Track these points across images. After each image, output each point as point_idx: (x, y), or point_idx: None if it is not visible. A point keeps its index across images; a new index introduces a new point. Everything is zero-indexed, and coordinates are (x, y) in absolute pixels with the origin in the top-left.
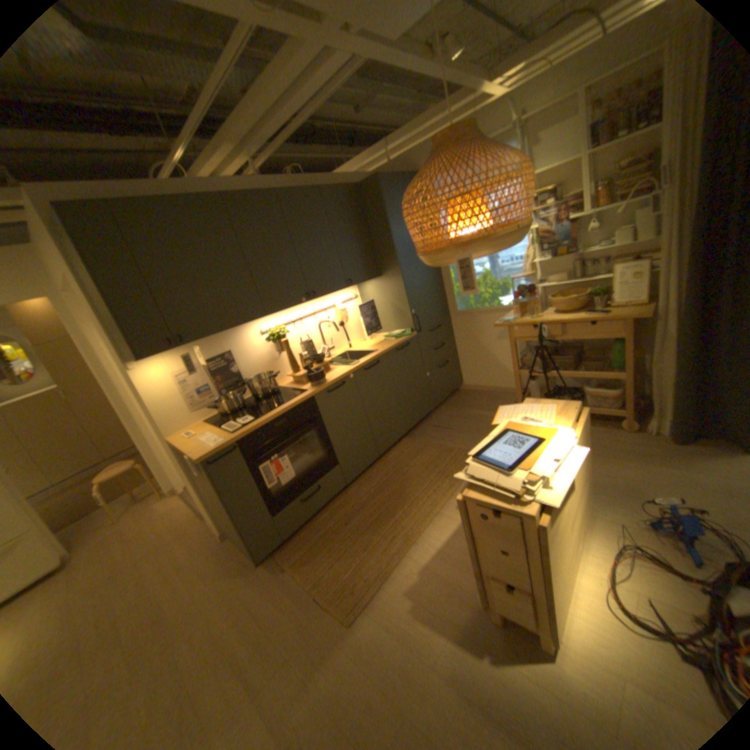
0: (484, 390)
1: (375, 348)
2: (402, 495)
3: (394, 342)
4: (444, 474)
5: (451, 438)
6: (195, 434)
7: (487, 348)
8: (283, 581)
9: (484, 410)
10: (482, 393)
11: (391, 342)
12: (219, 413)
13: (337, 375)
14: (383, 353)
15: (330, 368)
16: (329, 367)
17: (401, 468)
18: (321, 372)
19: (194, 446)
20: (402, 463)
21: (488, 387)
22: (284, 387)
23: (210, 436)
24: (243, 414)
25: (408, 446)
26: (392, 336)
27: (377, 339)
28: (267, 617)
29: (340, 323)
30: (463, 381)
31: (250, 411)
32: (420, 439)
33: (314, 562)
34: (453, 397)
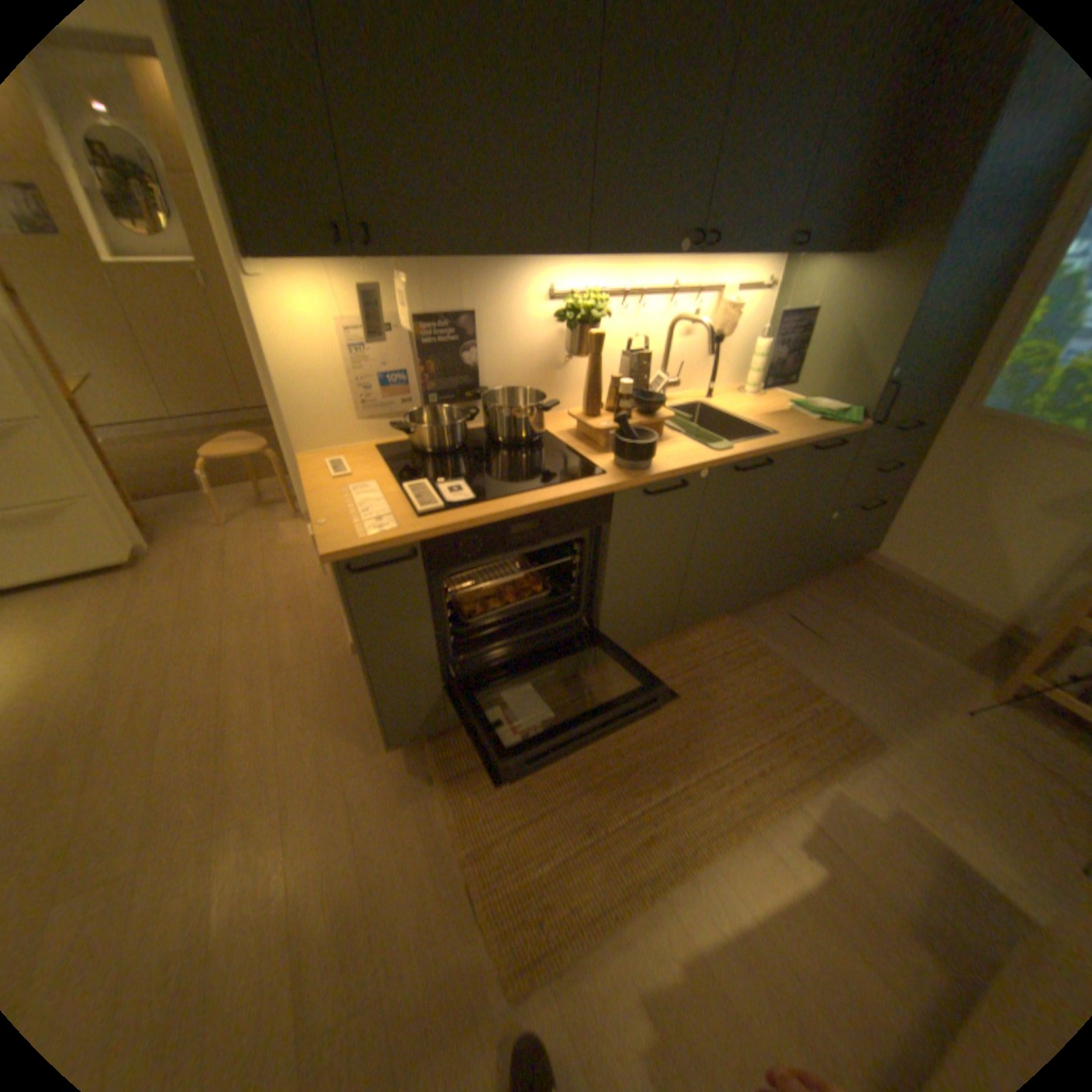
0: (919, 587)
1: (770, 422)
2: (695, 744)
3: (820, 428)
4: (794, 745)
5: (823, 664)
6: (351, 473)
7: (995, 515)
8: (428, 801)
9: (911, 633)
10: (913, 590)
11: (810, 424)
12: (413, 441)
13: (678, 461)
14: (791, 446)
15: (662, 432)
16: (659, 429)
17: (706, 679)
18: (651, 443)
19: (338, 506)
20: (710, 668)
21: (934, 586)
22: (555, 436)
23: (378, 495)
24: (458, 466)
25: (730, 634)
26: (815, 408)
27: (772, 400)
28: (380, 865)
29: (717, 334)
30: (882, 548)
31: (473, 464)
32: (757, 630)
33: (491, 798)
34: (846, 568)
